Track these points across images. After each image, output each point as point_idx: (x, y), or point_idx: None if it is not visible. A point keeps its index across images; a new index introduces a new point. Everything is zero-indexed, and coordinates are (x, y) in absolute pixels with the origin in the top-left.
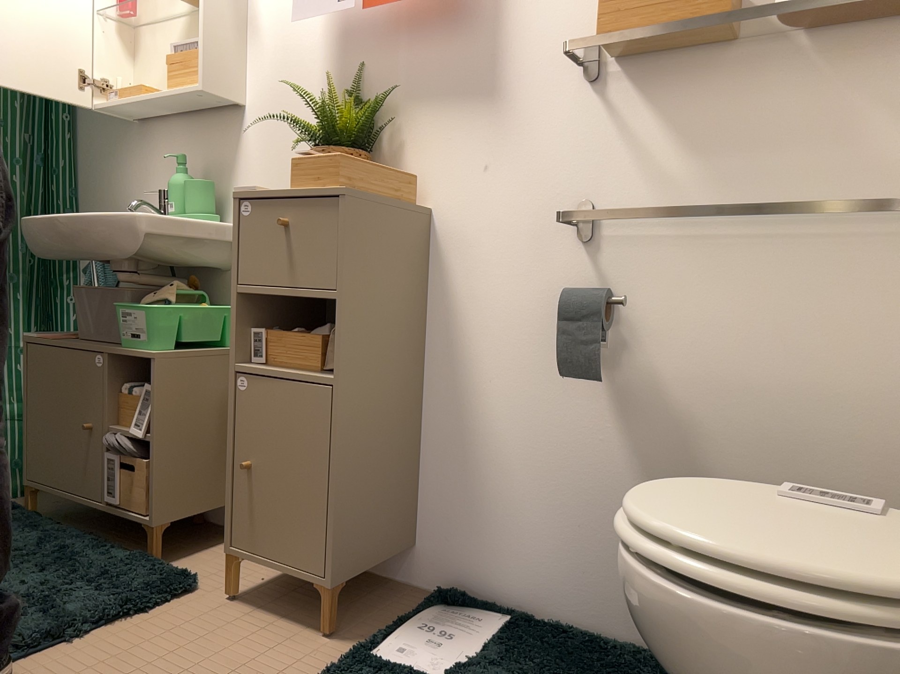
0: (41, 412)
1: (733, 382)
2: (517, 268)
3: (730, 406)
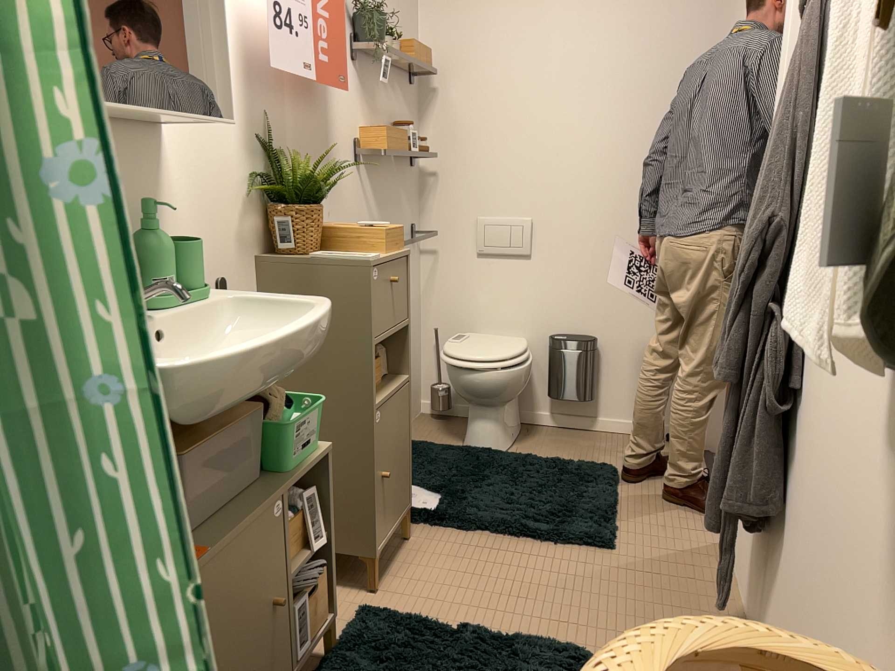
0: None
1: None
2: None
3: None
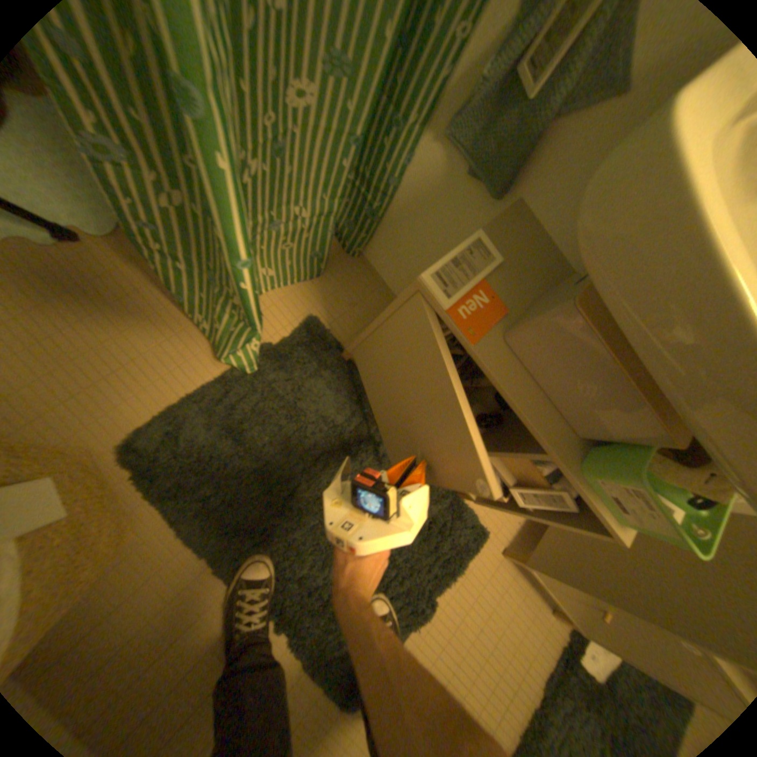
0: (401, 354)
1: None
2: None
3: None
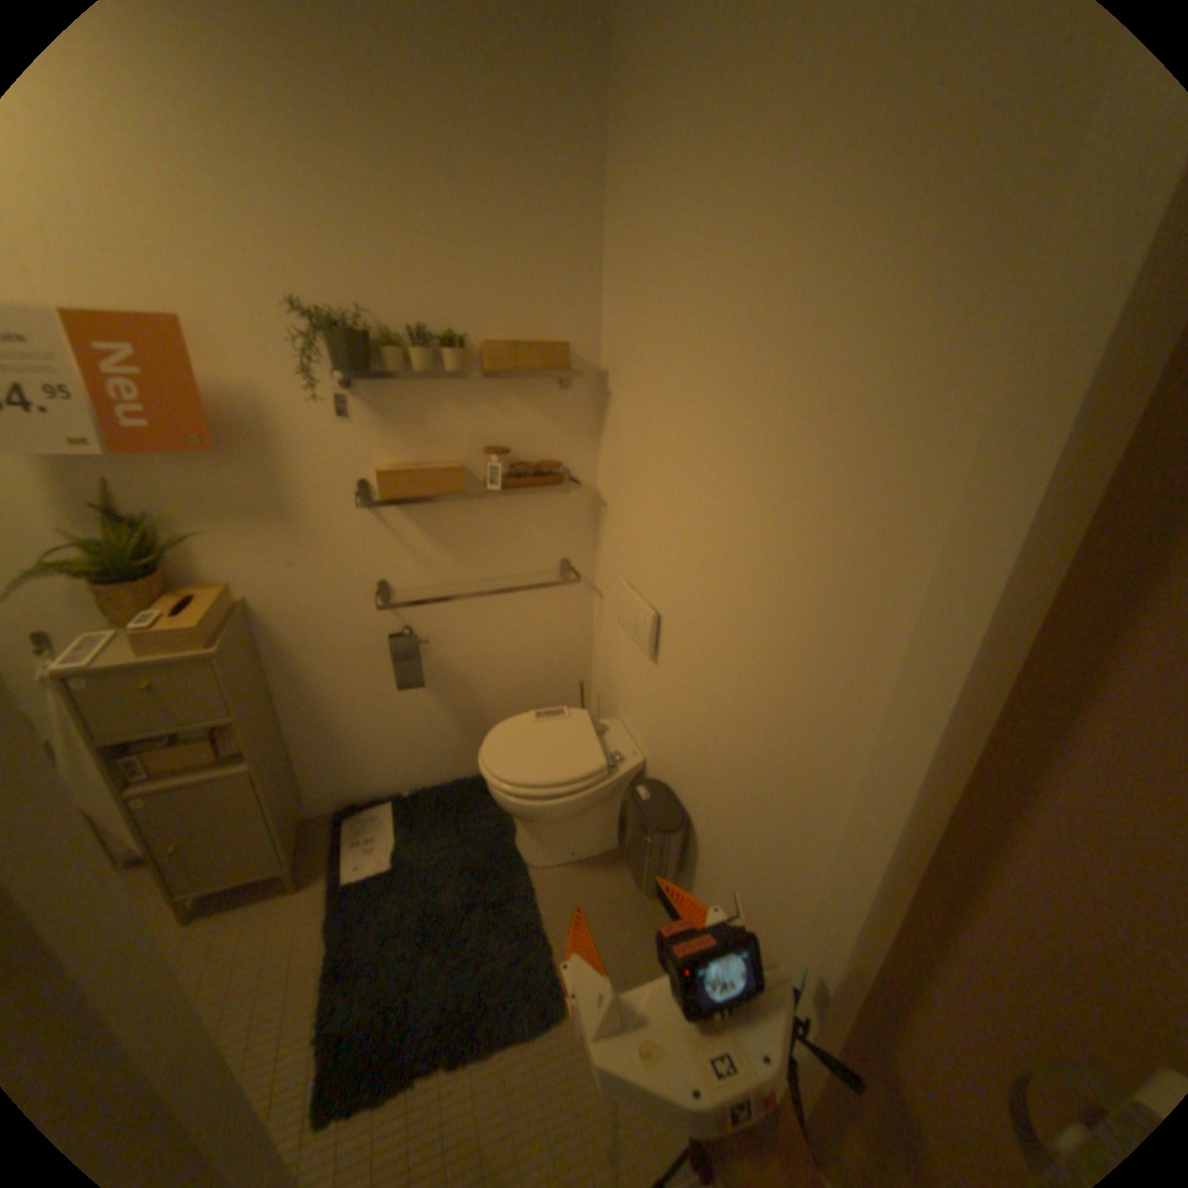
0: None
1: (483, 657)
2: (338, 627)
3: (484, 666)
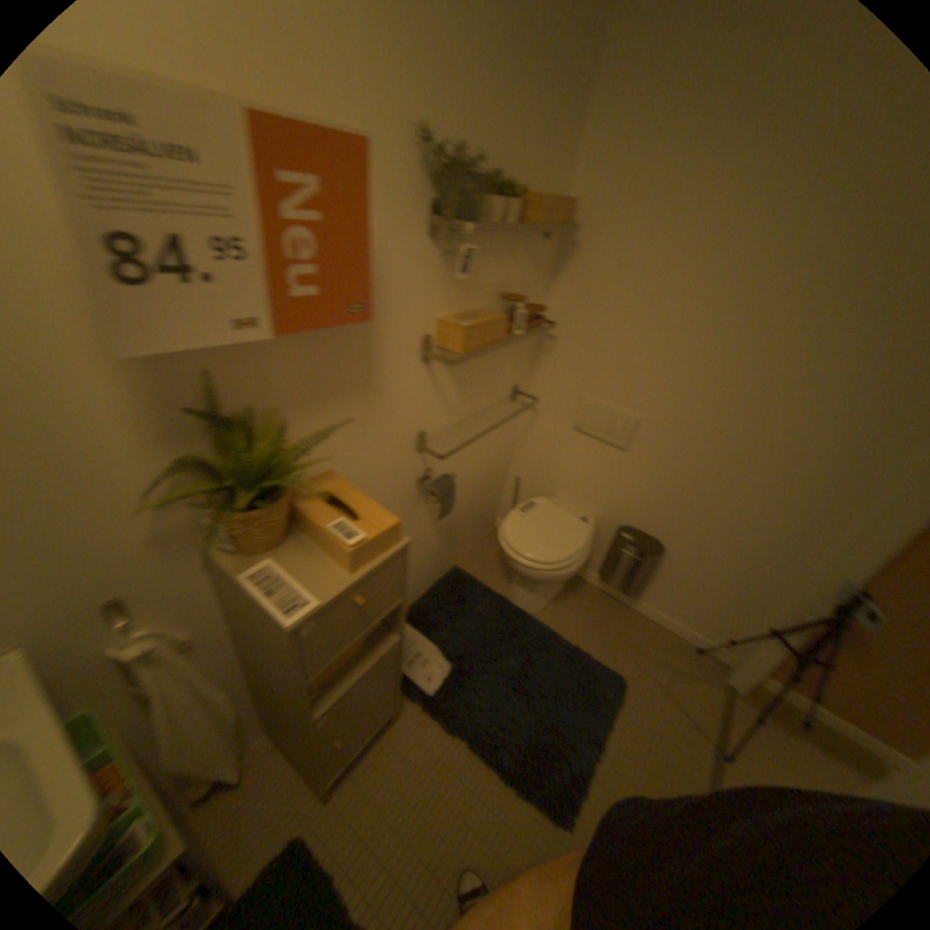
0: None
1: (465, 478)
2: (389, 485)
3: (464, 486)
